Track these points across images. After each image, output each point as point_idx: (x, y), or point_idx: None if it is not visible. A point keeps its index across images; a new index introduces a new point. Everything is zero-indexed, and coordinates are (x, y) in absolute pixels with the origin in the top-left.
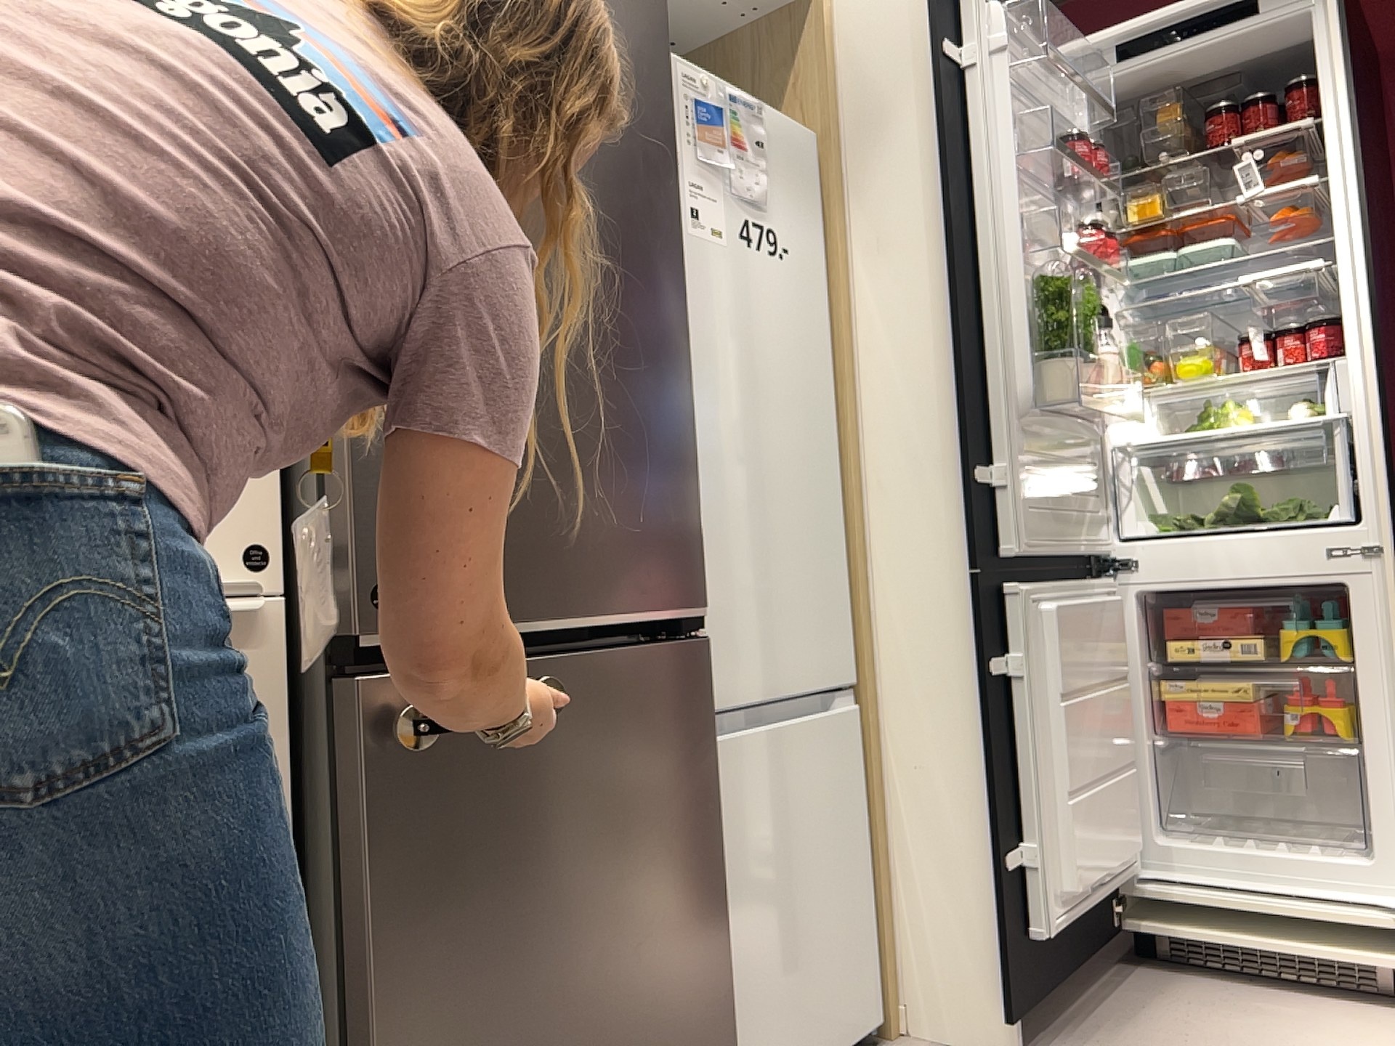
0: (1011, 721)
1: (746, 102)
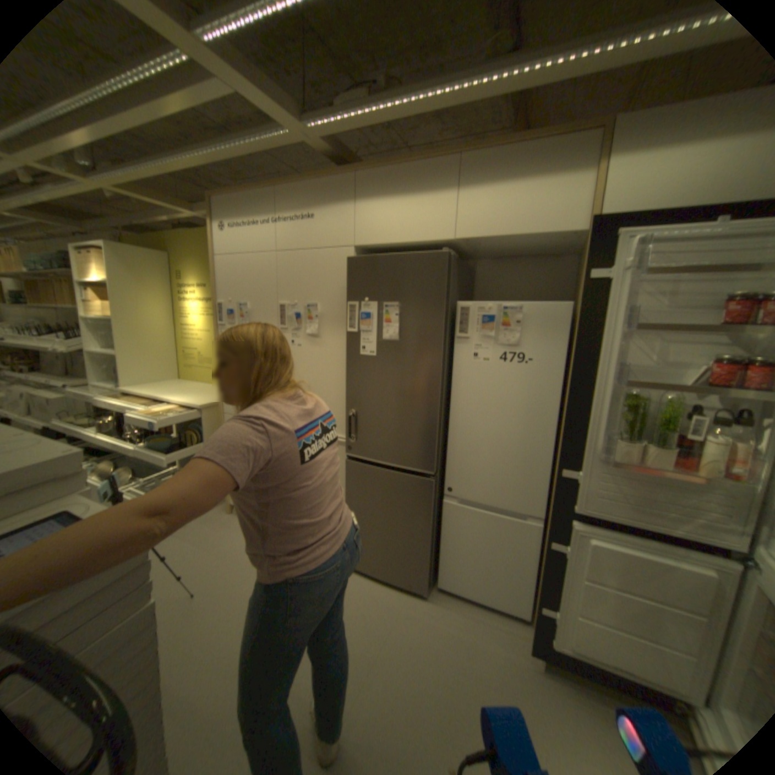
0: (562, 571)
1: (512, 308)
